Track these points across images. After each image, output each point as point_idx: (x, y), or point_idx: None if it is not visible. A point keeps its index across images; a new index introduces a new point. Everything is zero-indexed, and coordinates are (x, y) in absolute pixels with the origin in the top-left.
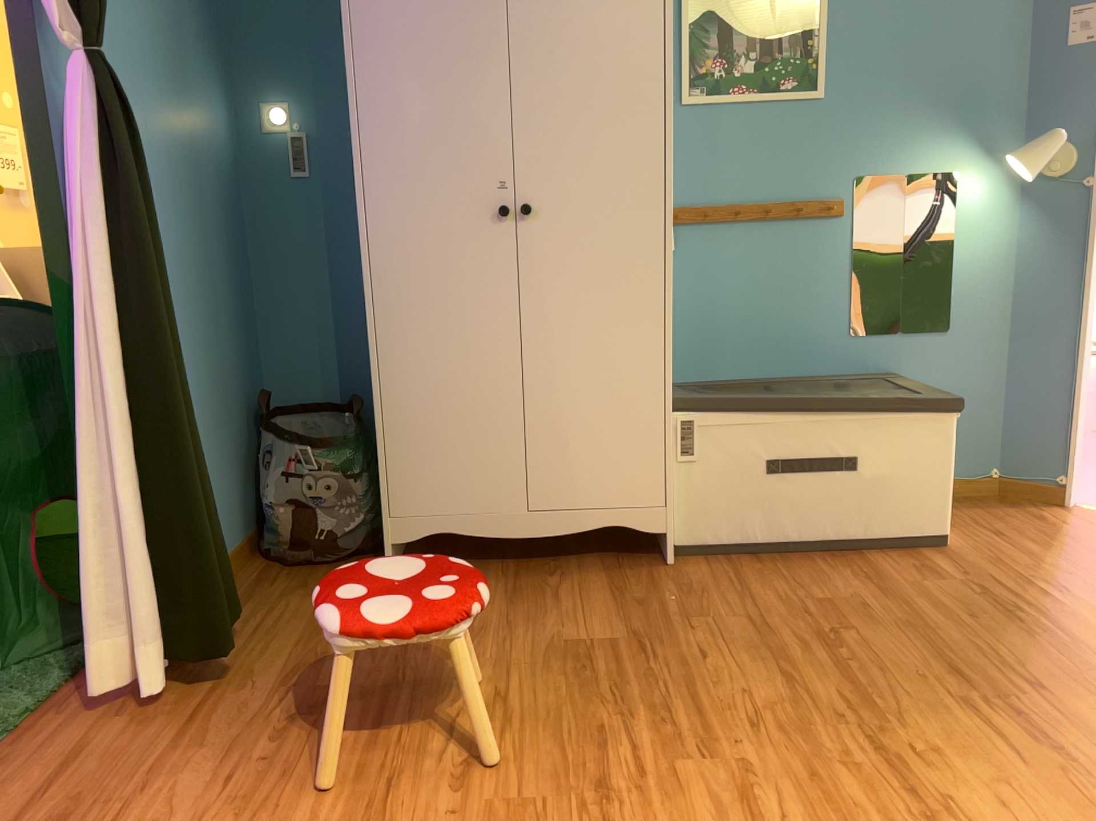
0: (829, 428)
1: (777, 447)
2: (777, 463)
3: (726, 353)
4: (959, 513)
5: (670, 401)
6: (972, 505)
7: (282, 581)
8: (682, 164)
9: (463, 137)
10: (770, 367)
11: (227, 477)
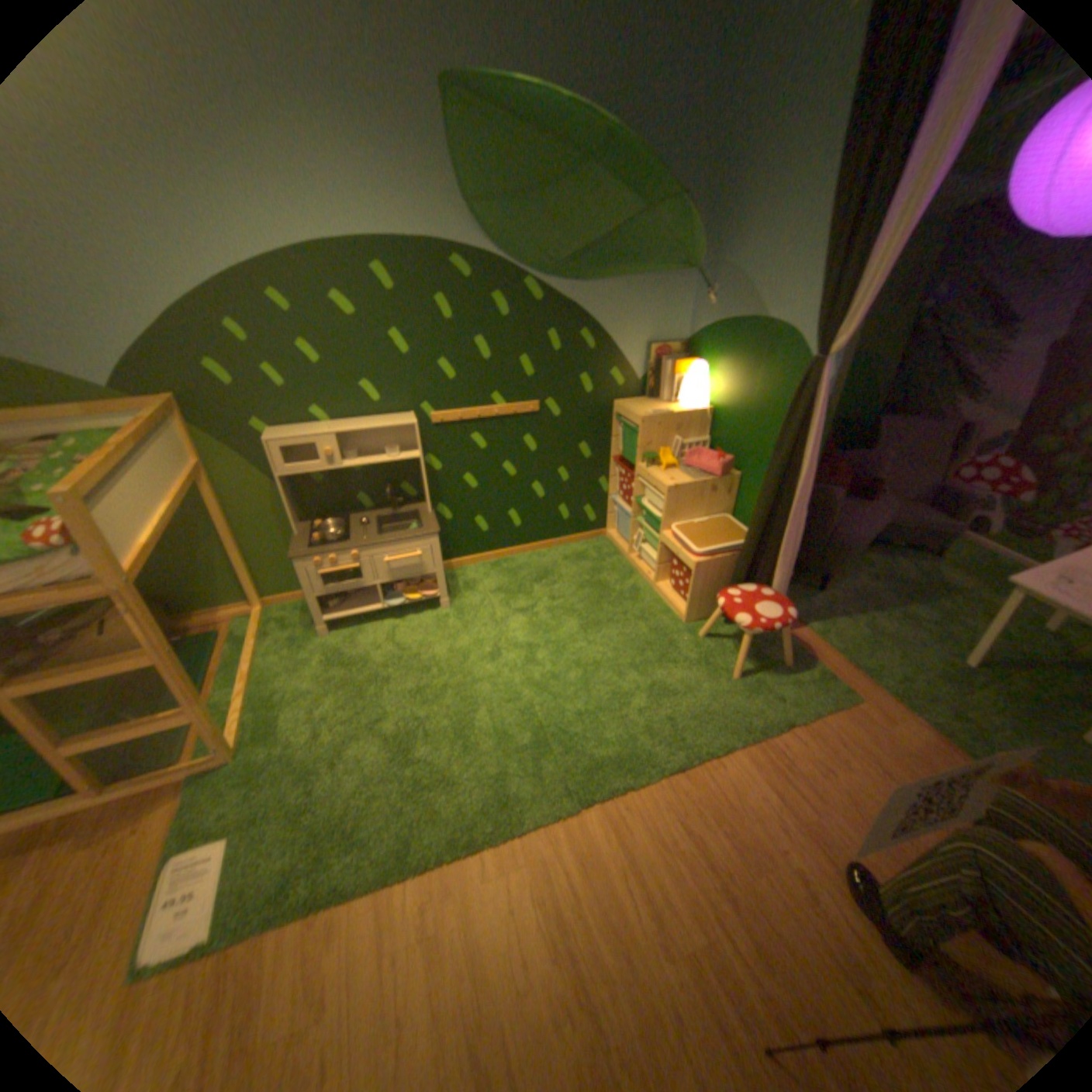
0: None
1: None
2: None
3: None
4: None
5: None
6: None
7: None
8: None
9: None
10: None
11: None
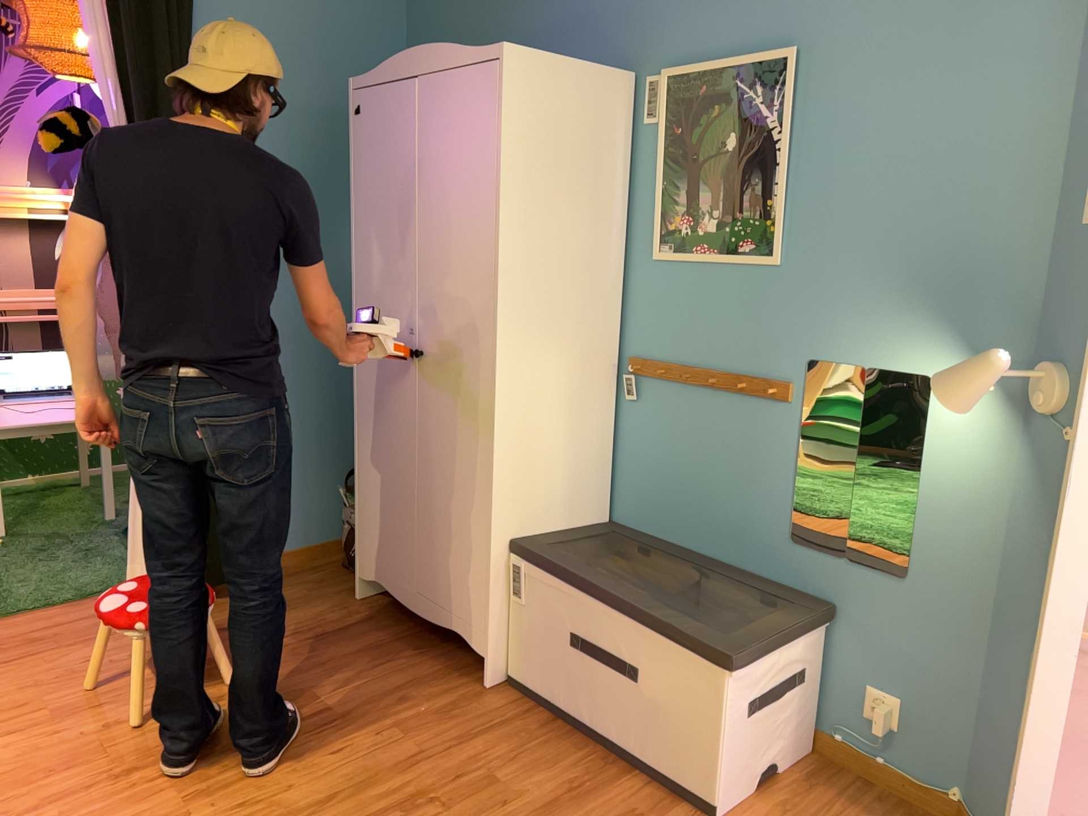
0: (617, 628)
1: (578, 625)
2: (576, 642)
3: (674, 516)
4: (841, 808)
5: (502, 544)
6: (883, 812)
7: (309, 577)
8: (651, 317)
9: (396, 289)
10: (709, 546)
11: (321, 495)
